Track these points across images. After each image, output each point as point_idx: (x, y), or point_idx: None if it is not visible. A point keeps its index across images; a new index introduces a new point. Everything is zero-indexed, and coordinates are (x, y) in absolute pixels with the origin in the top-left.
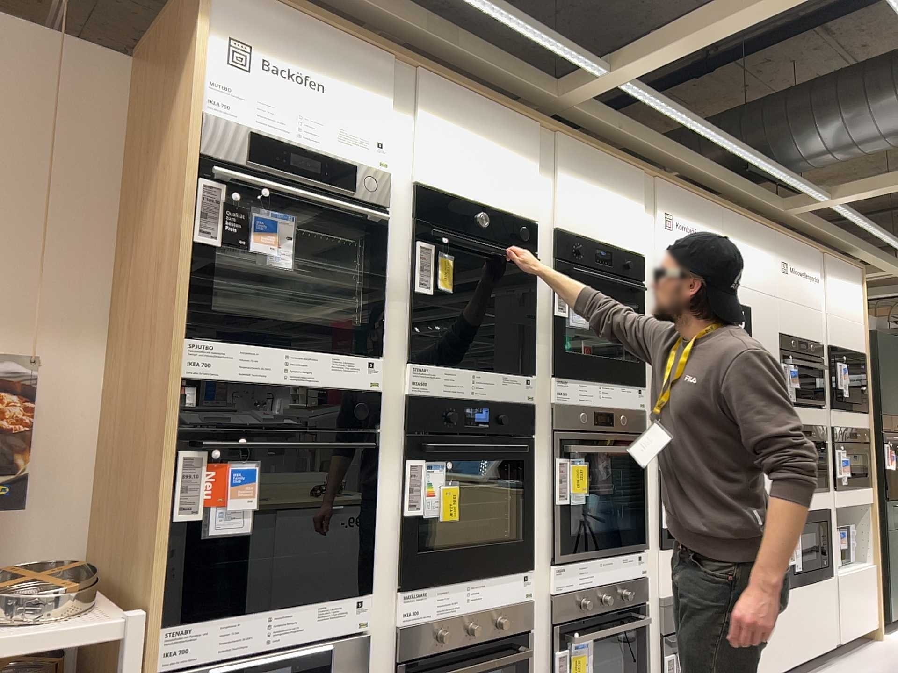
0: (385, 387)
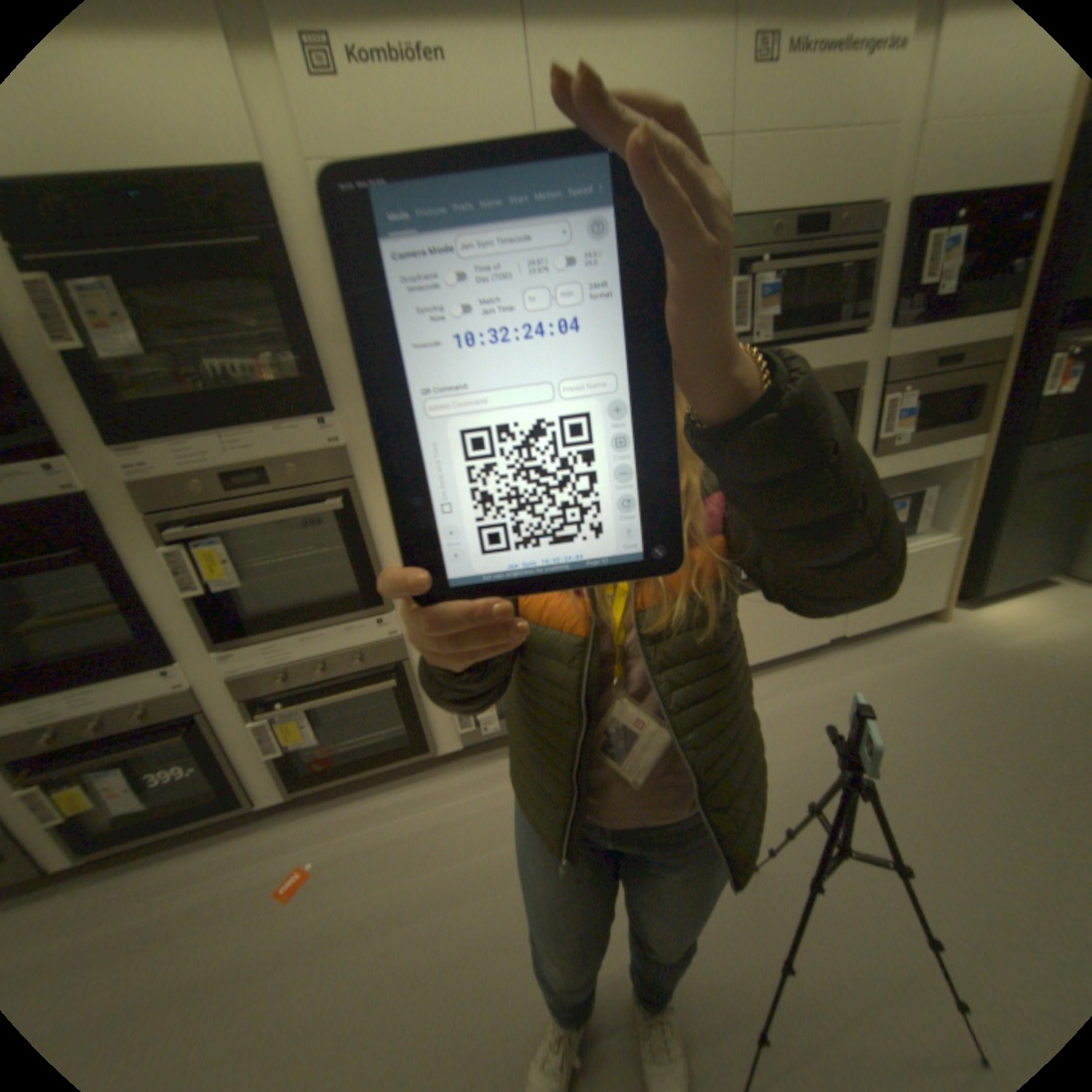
0: None
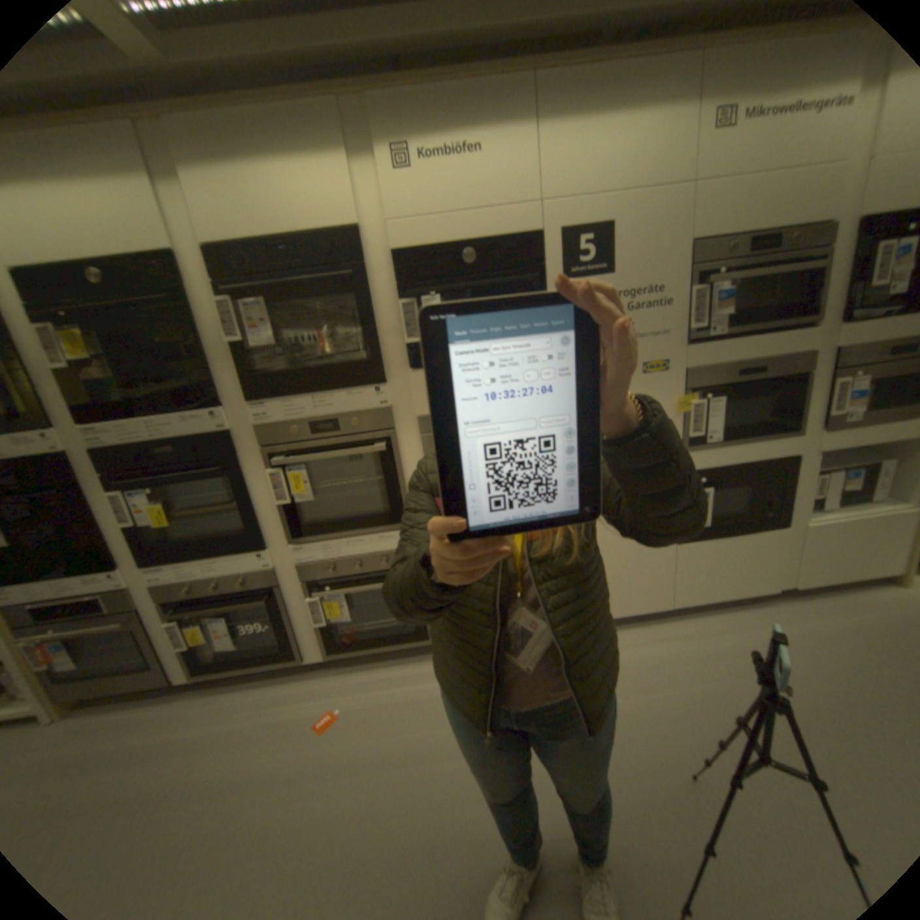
0: (63, 450)
